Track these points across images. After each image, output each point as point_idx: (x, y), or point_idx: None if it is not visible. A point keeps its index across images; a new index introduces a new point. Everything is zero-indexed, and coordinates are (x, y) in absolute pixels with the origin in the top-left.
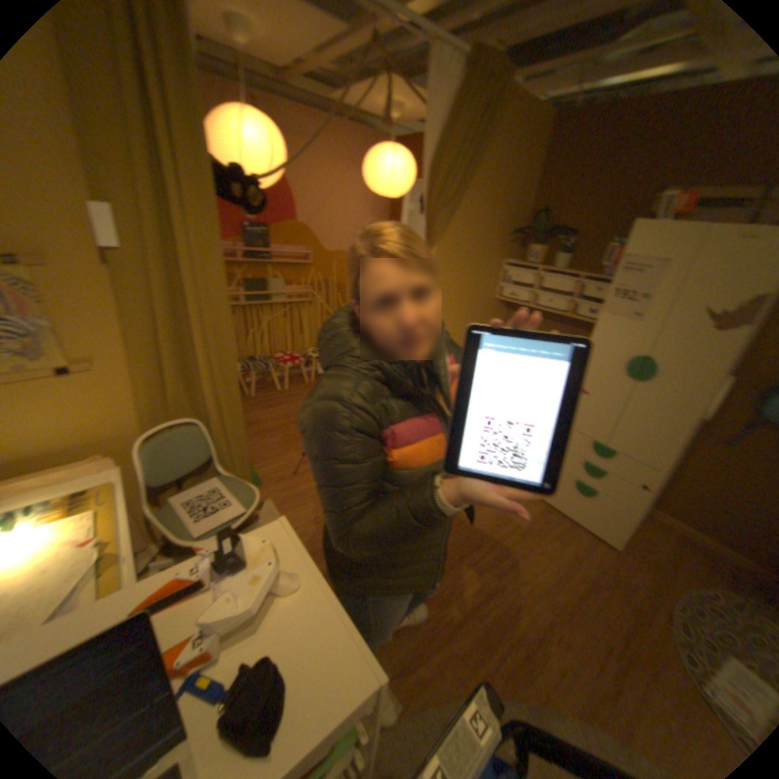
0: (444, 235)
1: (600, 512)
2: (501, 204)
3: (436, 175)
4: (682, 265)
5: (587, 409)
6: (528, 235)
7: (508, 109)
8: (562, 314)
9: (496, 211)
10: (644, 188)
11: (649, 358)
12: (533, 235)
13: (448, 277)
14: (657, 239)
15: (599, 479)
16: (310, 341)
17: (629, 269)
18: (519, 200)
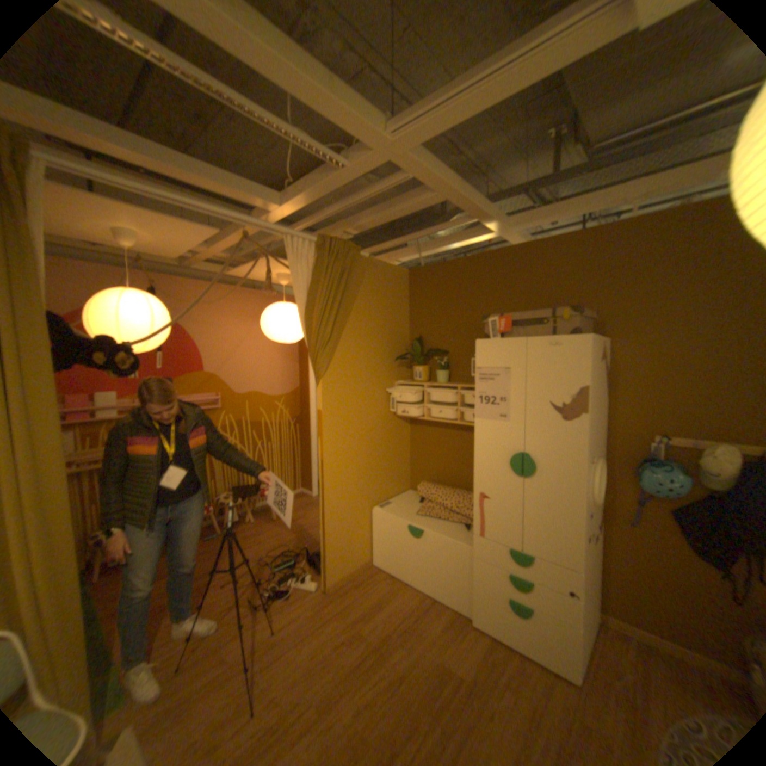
0: (325, 370)
1: (541, 635)
2: (377, 339)
3: (309, 324)
4: (517, 371)
5: (491, 514)
6: (406, 360)
7: (364, 273)
8: (451, 422)
9: (374, 345)
10: (483, 316)
11: (523, 454)
12: (411, 359)
13: (339, 405)
14: (493, 353)
15: (527, 593)
16: (222, 486)
17: (481, 379)
18: (393, 334)
